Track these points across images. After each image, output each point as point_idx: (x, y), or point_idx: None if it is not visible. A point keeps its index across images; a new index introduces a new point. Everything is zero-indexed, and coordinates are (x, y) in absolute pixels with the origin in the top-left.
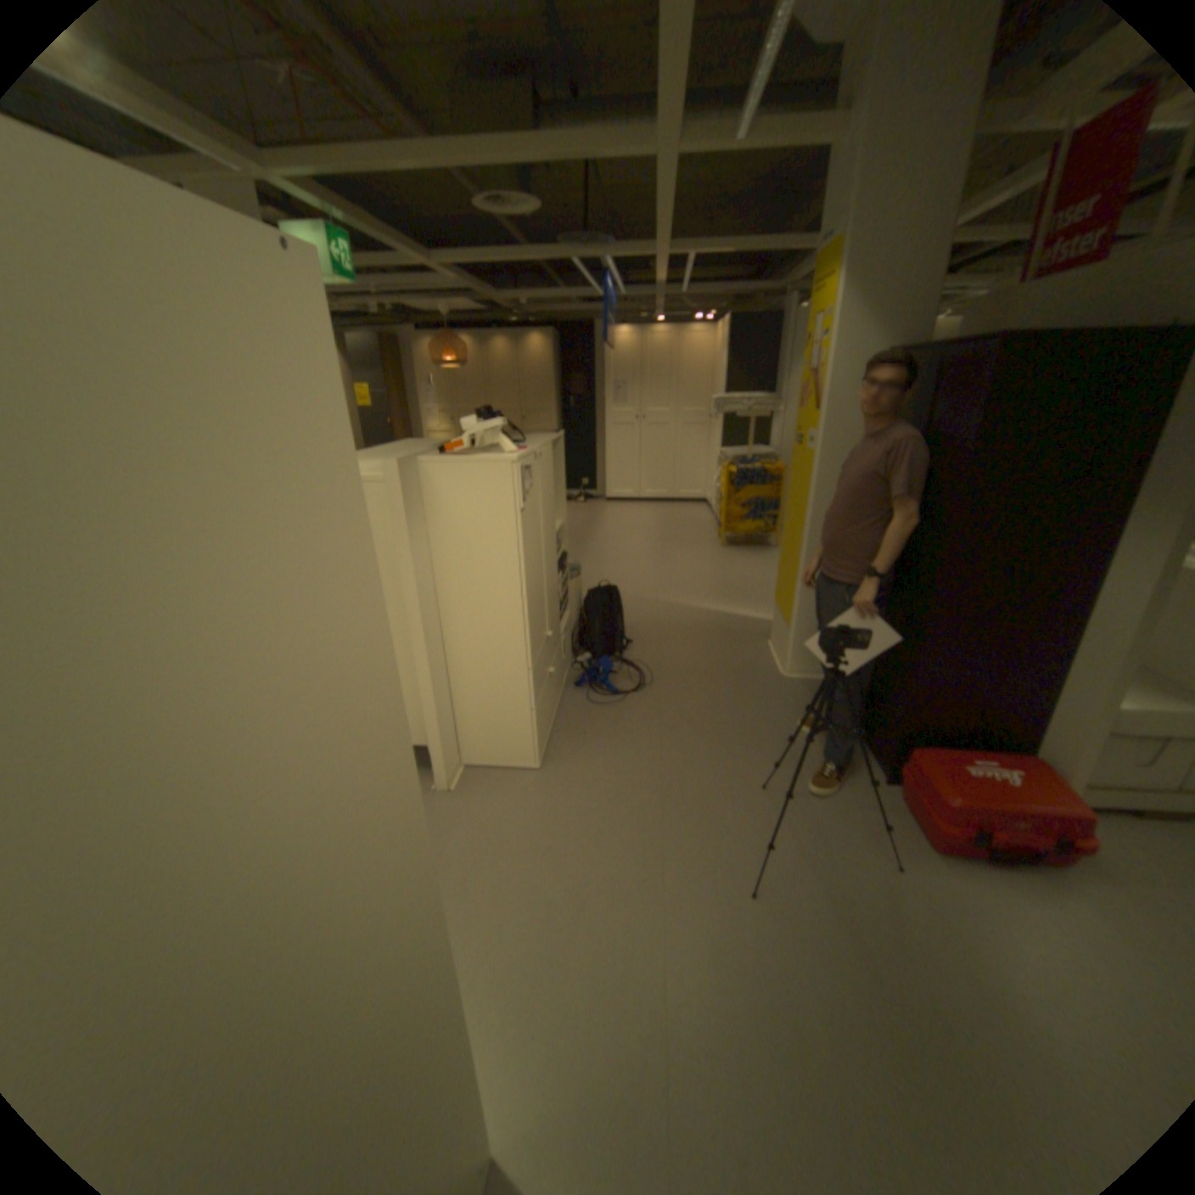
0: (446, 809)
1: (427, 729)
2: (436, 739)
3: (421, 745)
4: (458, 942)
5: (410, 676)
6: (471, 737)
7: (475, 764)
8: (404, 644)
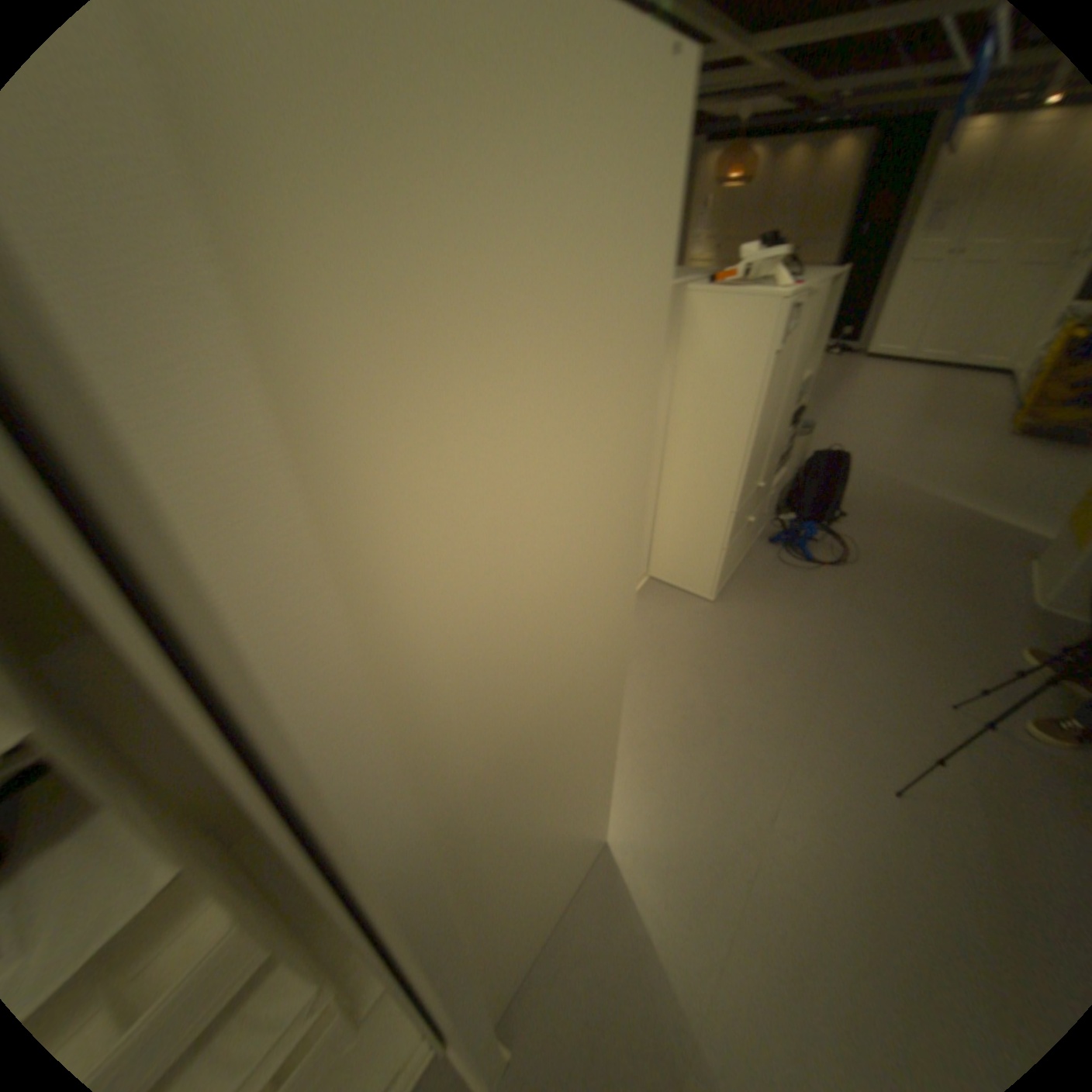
0: None
1: None
2: None
3: None
4: None
5: None
6: (664, 555)
7: (660, 578)
8: None
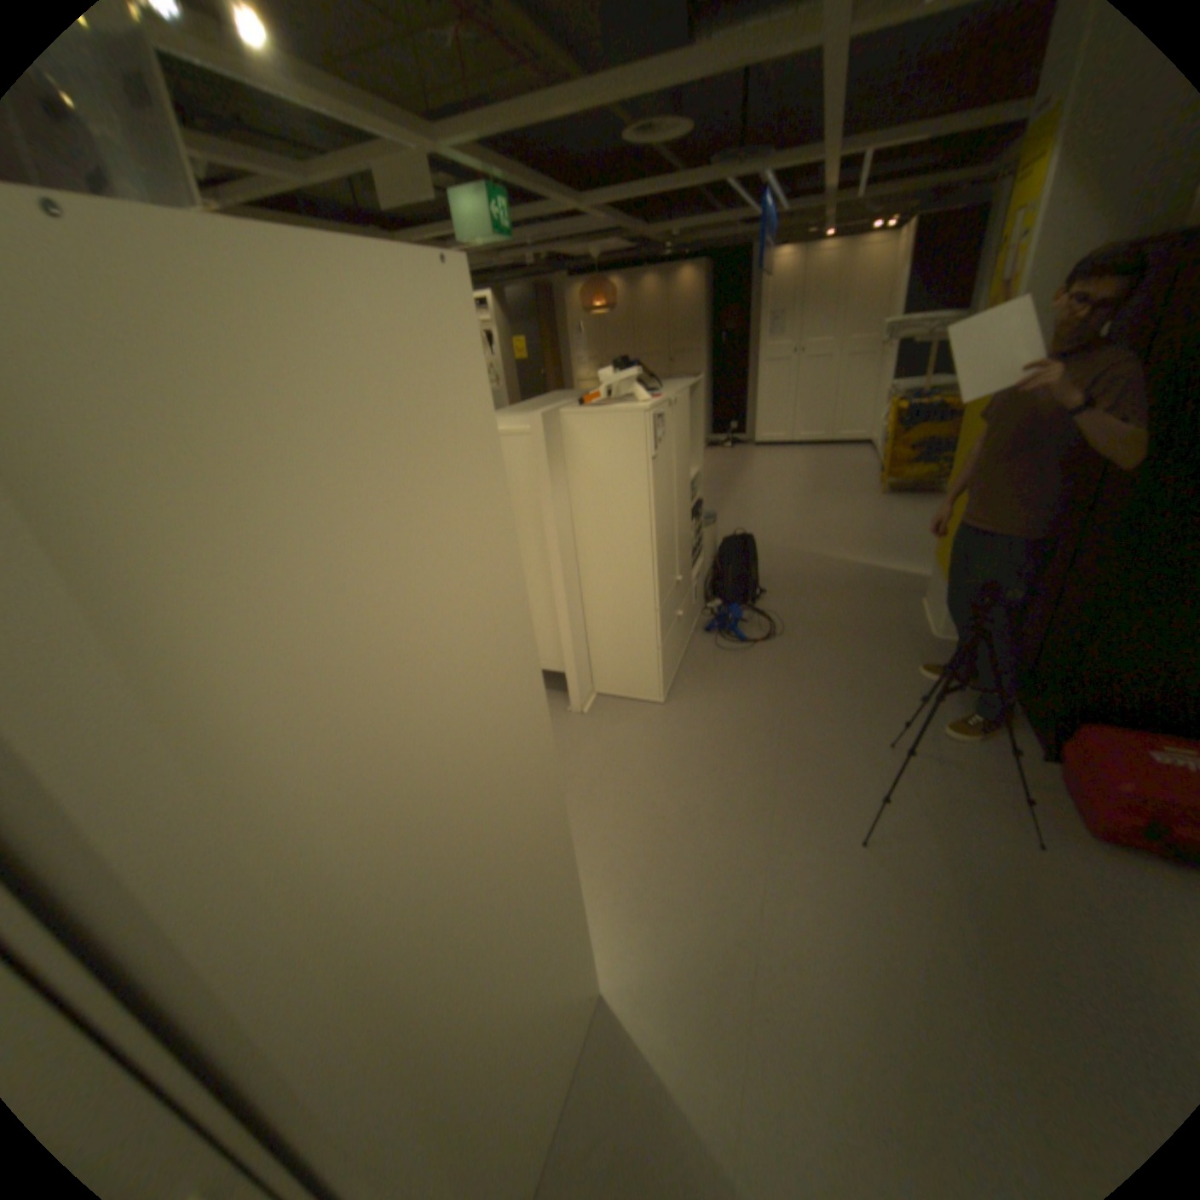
0: (579, 728)
1: (565, 658)
2: (572, 667)
3: (560, 671)
4: (584, 834)
5: (551, 610)
6: (603, 668)
7: (606, 693)
8: (547, 581)
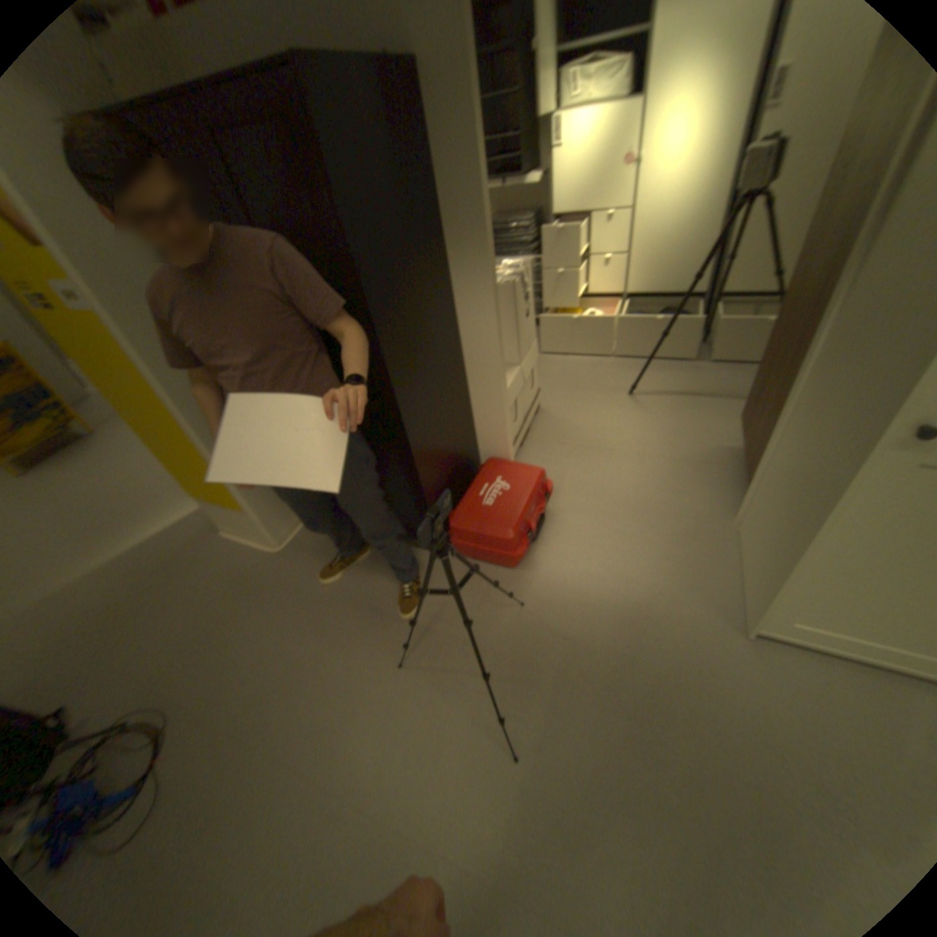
0: None
1: None
2: None
3: None
4: None
5: None
6: None
7: None
8: None
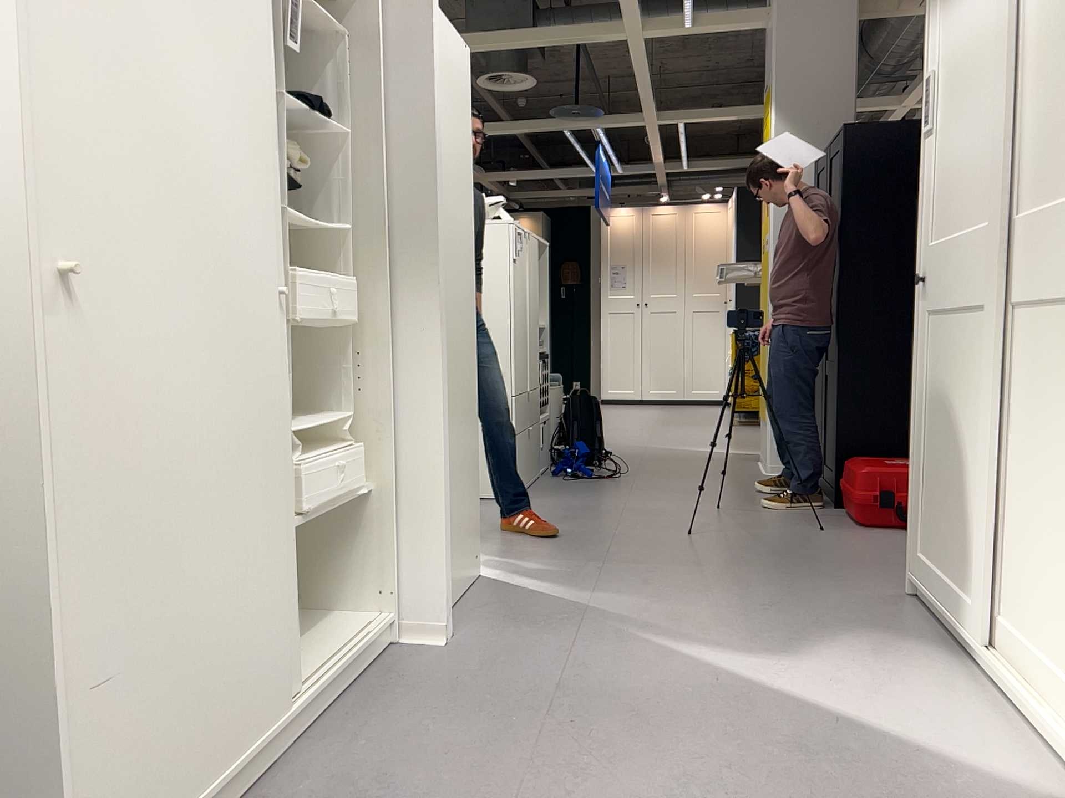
0: None
1: None
2: None
3: None
4: None
5: None
6: None
7: None
8: None
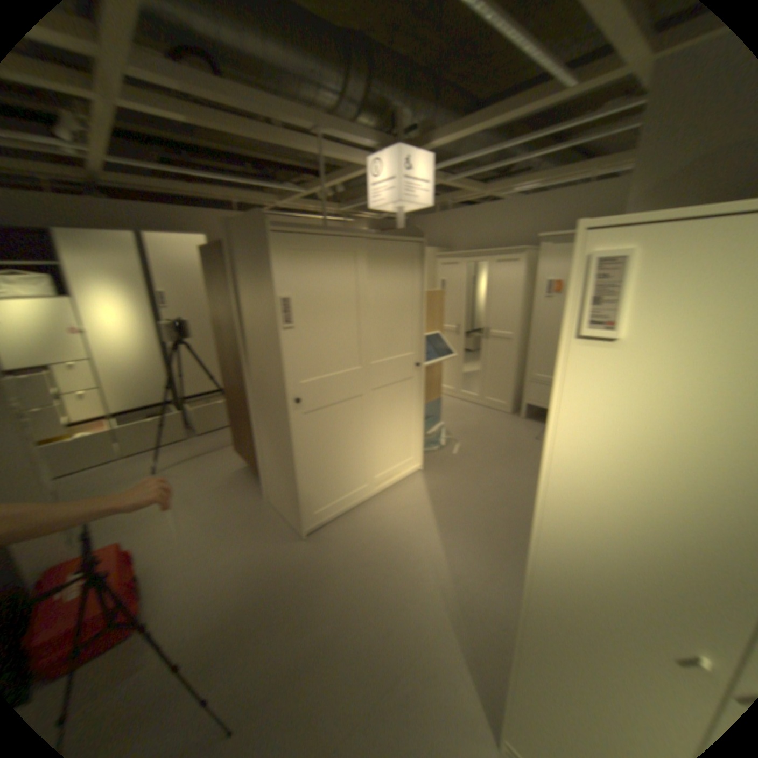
0: None
1: None
2: None
3: None
4: None
5: None
6: None
7: None
8: None
